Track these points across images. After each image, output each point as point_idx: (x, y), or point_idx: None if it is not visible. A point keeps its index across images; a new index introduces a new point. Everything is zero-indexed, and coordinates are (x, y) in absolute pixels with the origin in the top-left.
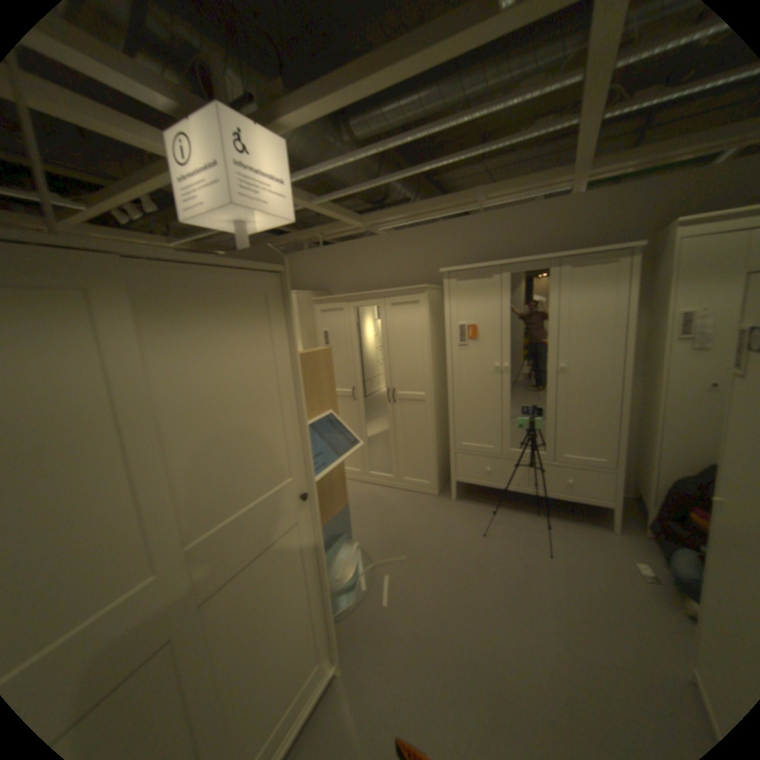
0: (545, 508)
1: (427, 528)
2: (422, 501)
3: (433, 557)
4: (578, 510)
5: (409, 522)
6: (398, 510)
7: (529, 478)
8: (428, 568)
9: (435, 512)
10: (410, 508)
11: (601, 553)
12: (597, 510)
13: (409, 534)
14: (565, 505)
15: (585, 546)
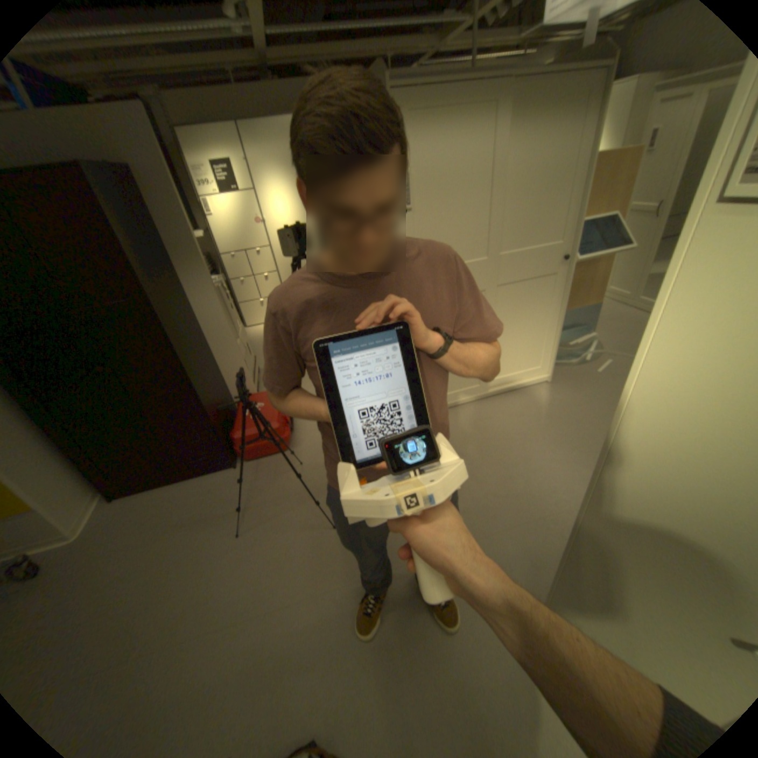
0: None
1: None
2: None
3: None
4: None
5: None
6: None
7: None
8: None
9: None
10: None
11: None
12: None
13: None
14: None
15: None
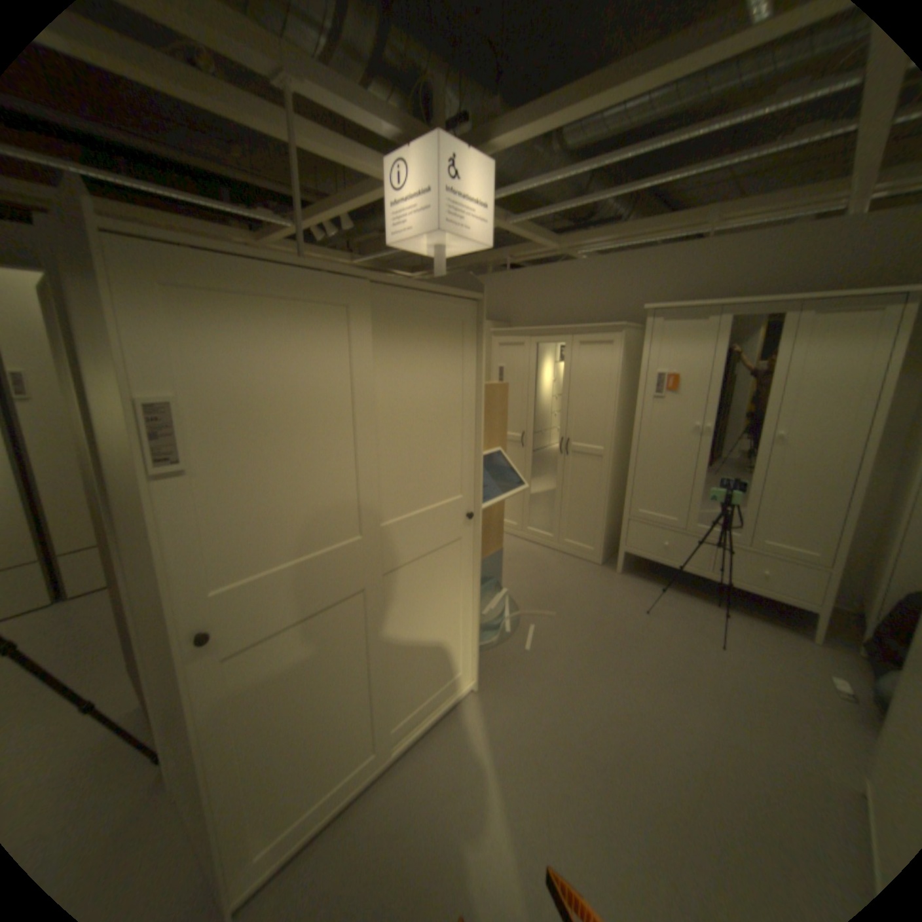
0: (729, 601)
1: (582, 593)
2: (581, 567)
3: (584, 620)
4: (773, 612)
5: (563, 584)
6: (552, 570)
7: (715, 562)
8: (577, 628)
9: (593, 580)
10: (566, 571)
11: (789, 659)
12: (798, 616)
13: (561, 594)
14: (757, 604)
15: (770, 647)
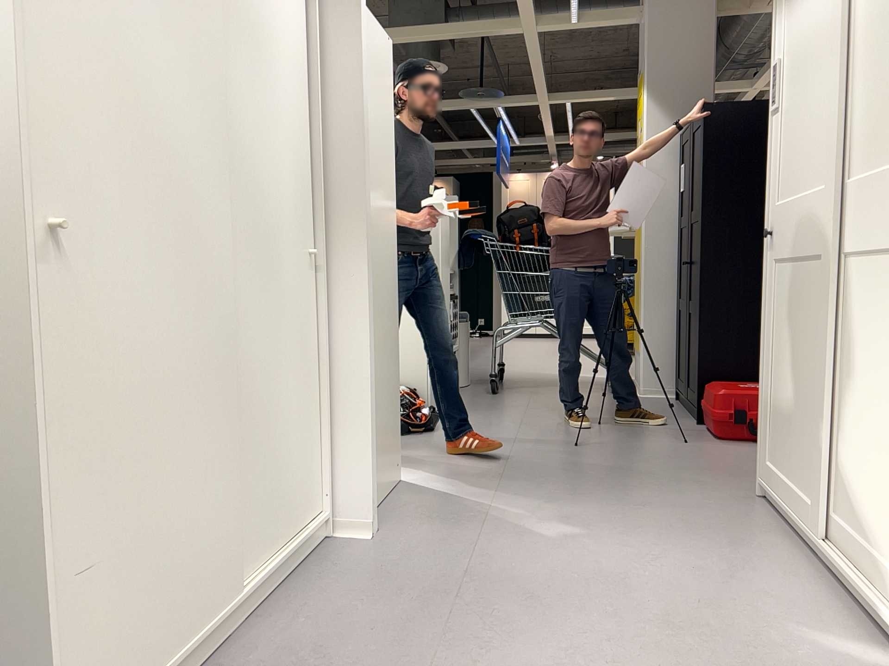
0: None
1: None
2: None
3: None
4: None
5: None
6: None
7: None
8: None
9: None
10: None
11: None
12: None
13: None
14: None
15: None
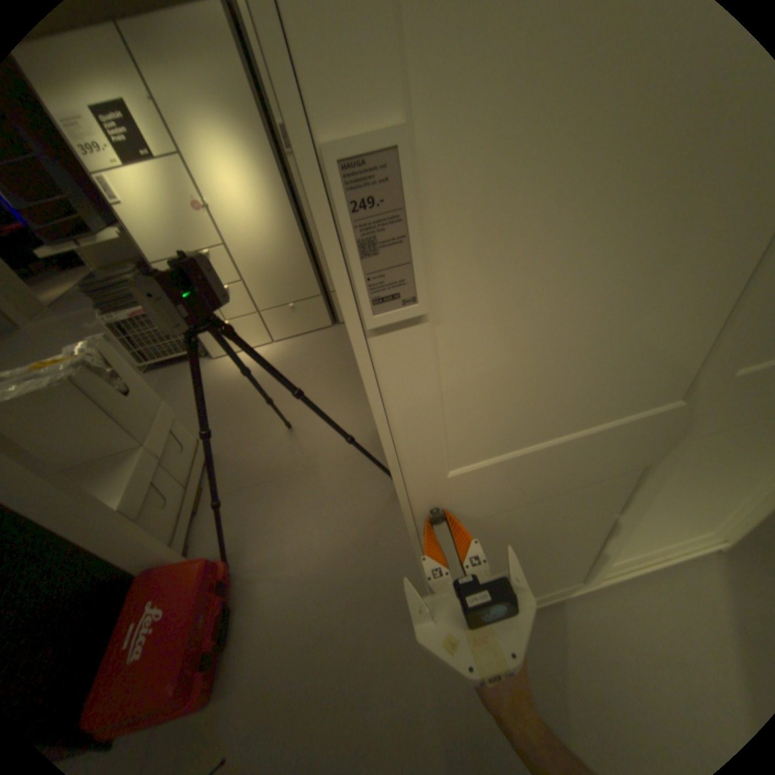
0: None
1: None
2: None
3: None
4: None
5: None
6: None
7: None
8: None
9: None
10: None
11: None
12: None
13: None
14: None
15: None
